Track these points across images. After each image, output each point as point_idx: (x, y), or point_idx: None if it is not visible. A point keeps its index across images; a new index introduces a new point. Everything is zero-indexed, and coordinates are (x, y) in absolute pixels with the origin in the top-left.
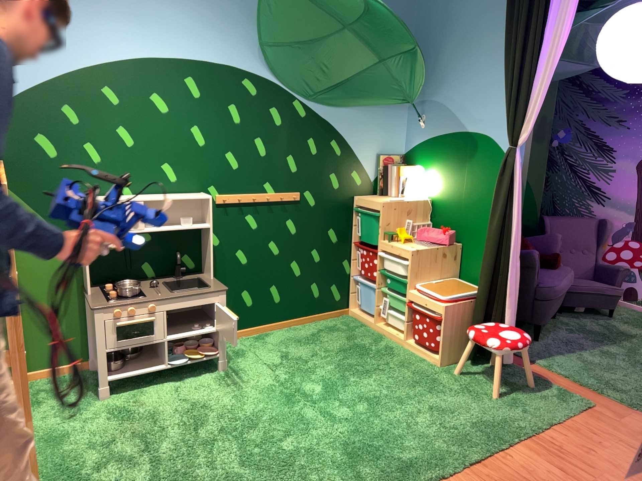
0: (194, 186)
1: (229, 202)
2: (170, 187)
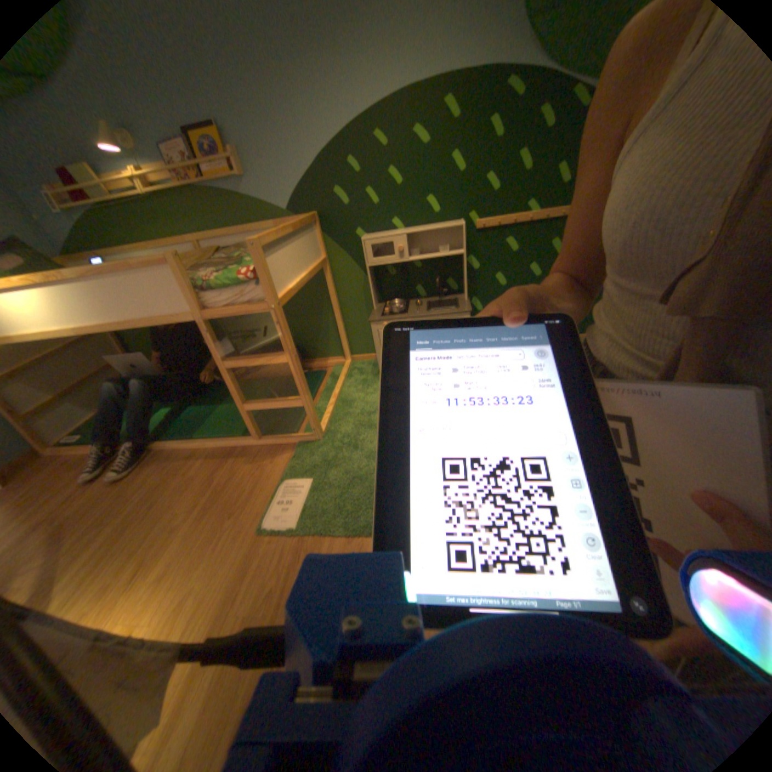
0: (451, 212)
1: (485, 224)
2: (429, 215)
